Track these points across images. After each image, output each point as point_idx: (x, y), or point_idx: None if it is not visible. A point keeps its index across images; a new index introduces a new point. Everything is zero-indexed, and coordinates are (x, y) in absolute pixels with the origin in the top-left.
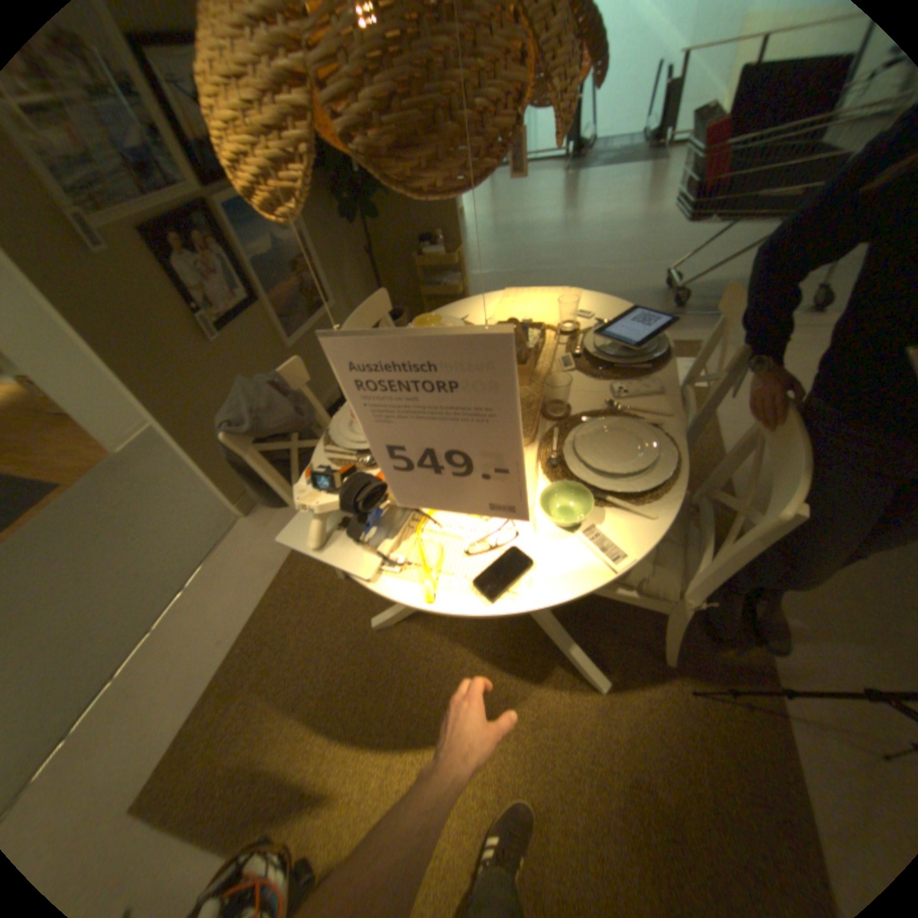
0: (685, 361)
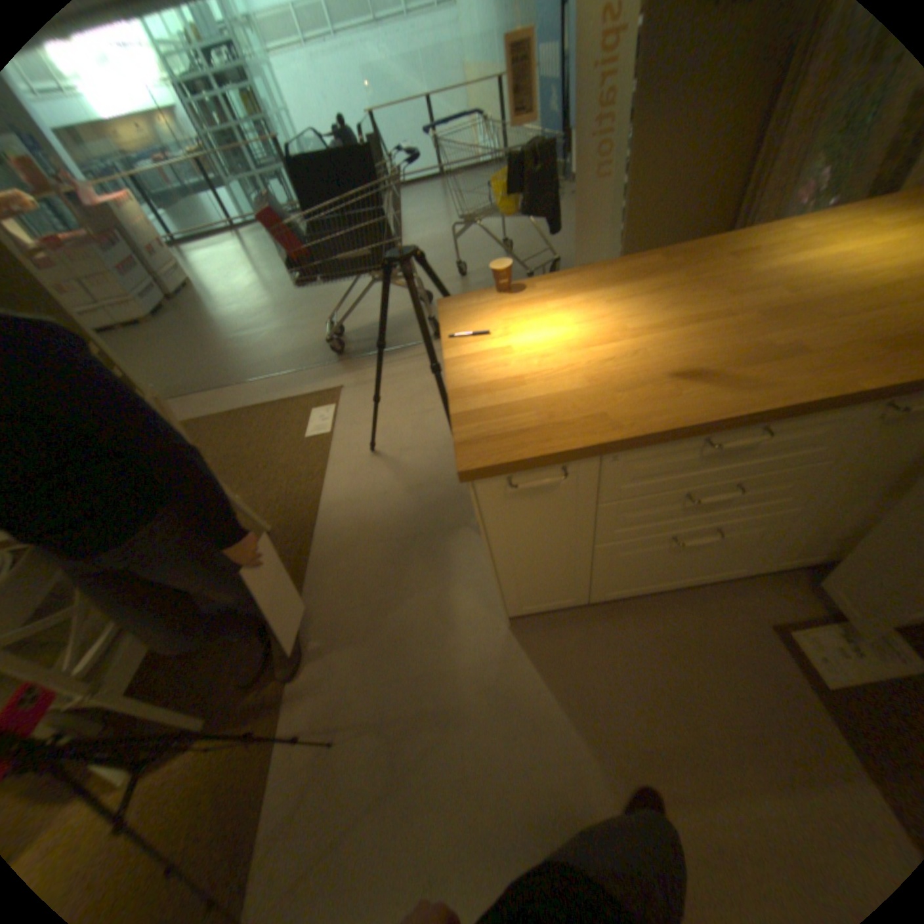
0: (321, 411)
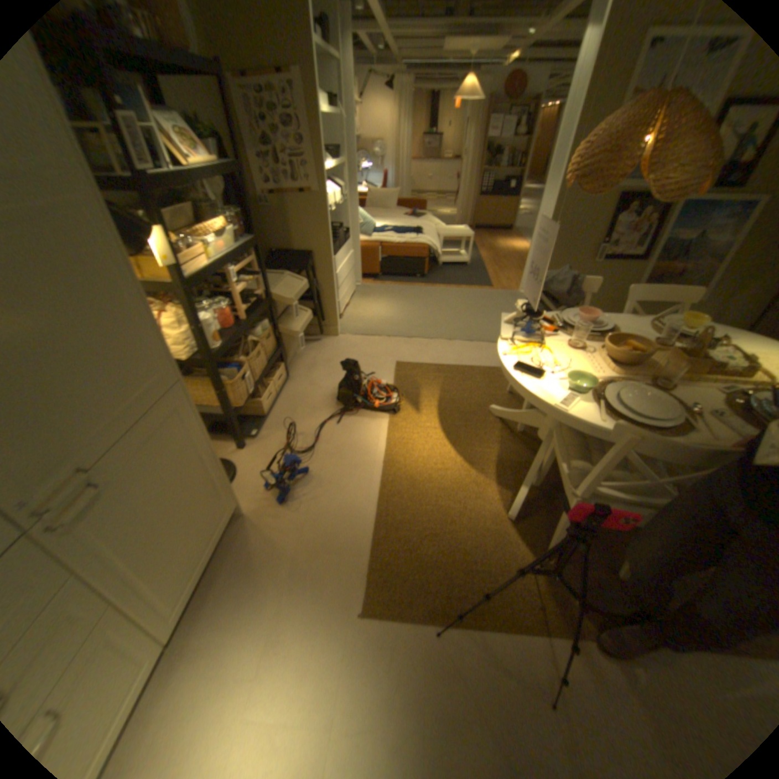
0: None
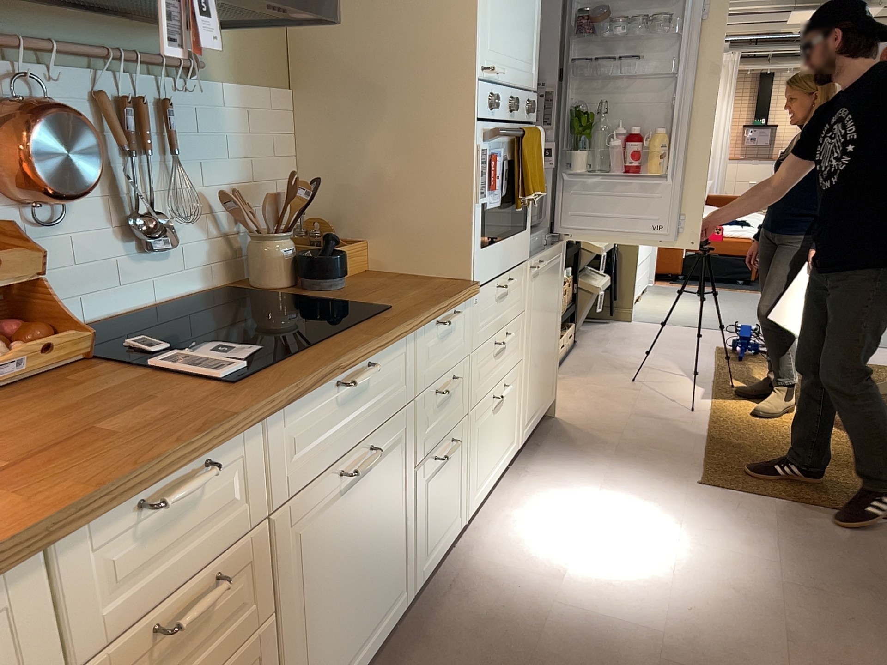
0: None
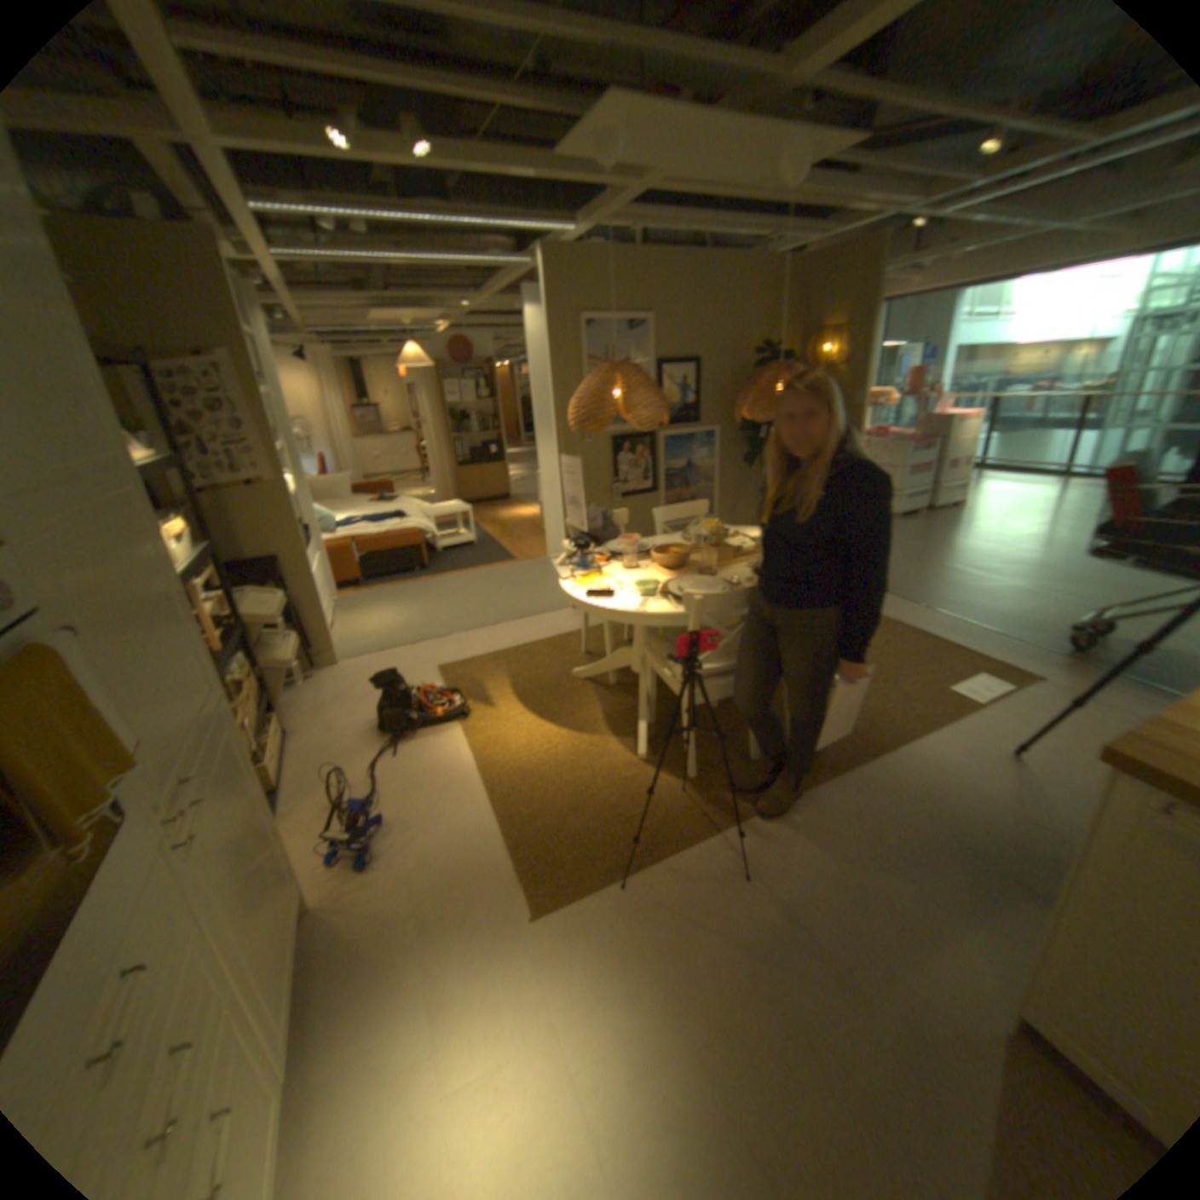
0: (995, 682)
